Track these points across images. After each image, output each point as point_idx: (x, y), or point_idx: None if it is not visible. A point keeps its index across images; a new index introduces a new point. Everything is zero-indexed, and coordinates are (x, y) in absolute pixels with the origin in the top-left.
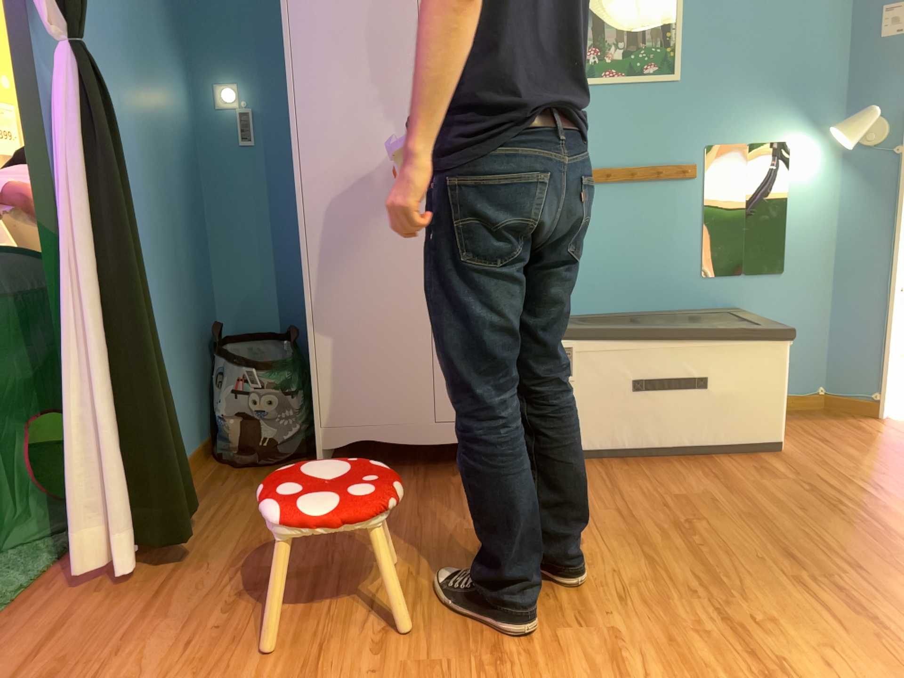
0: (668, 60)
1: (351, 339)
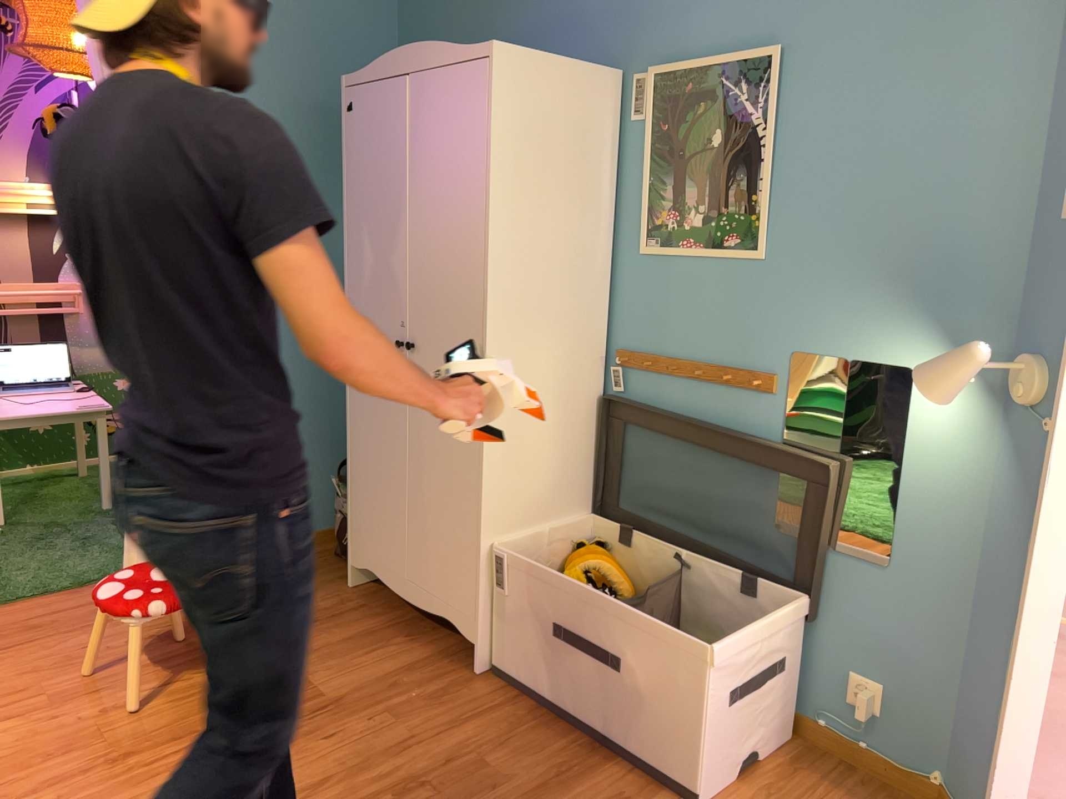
0: (753, 231)
1: (366, 480)
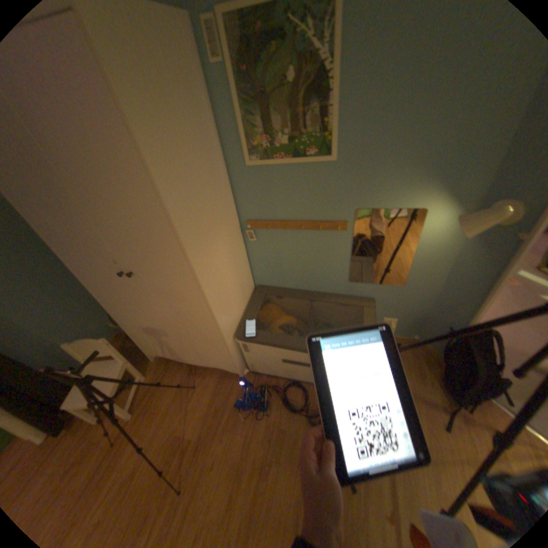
0: (327, 143)
1: (138, 329)
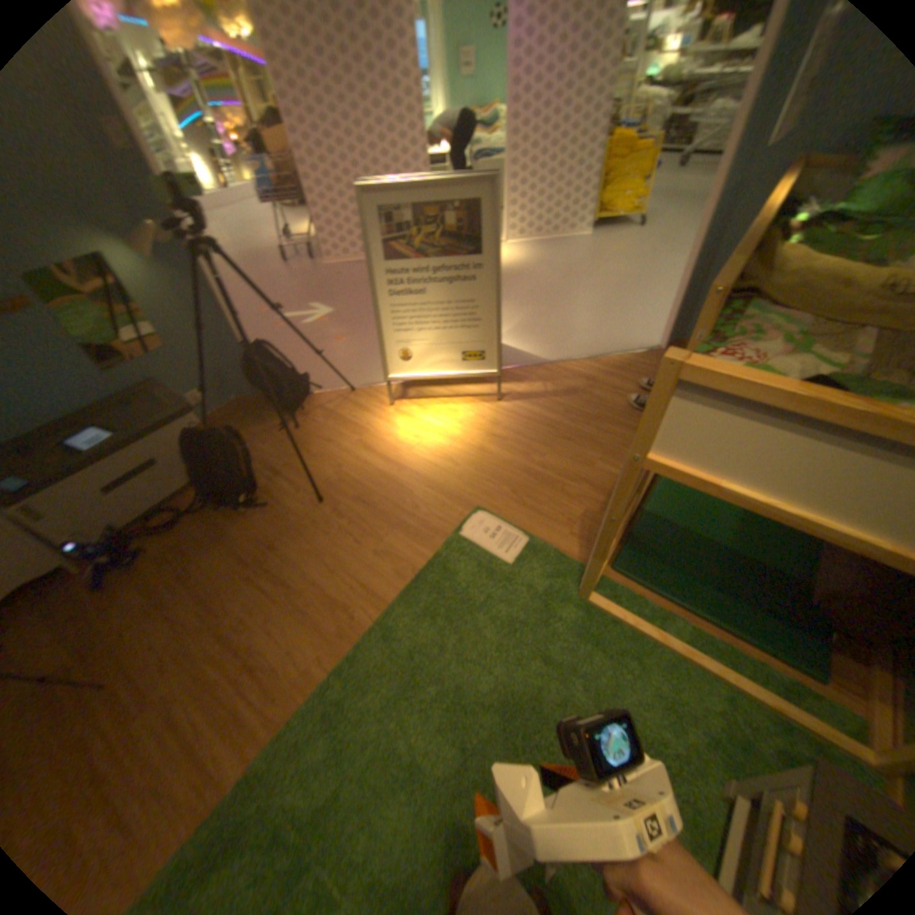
0: None
1: None
